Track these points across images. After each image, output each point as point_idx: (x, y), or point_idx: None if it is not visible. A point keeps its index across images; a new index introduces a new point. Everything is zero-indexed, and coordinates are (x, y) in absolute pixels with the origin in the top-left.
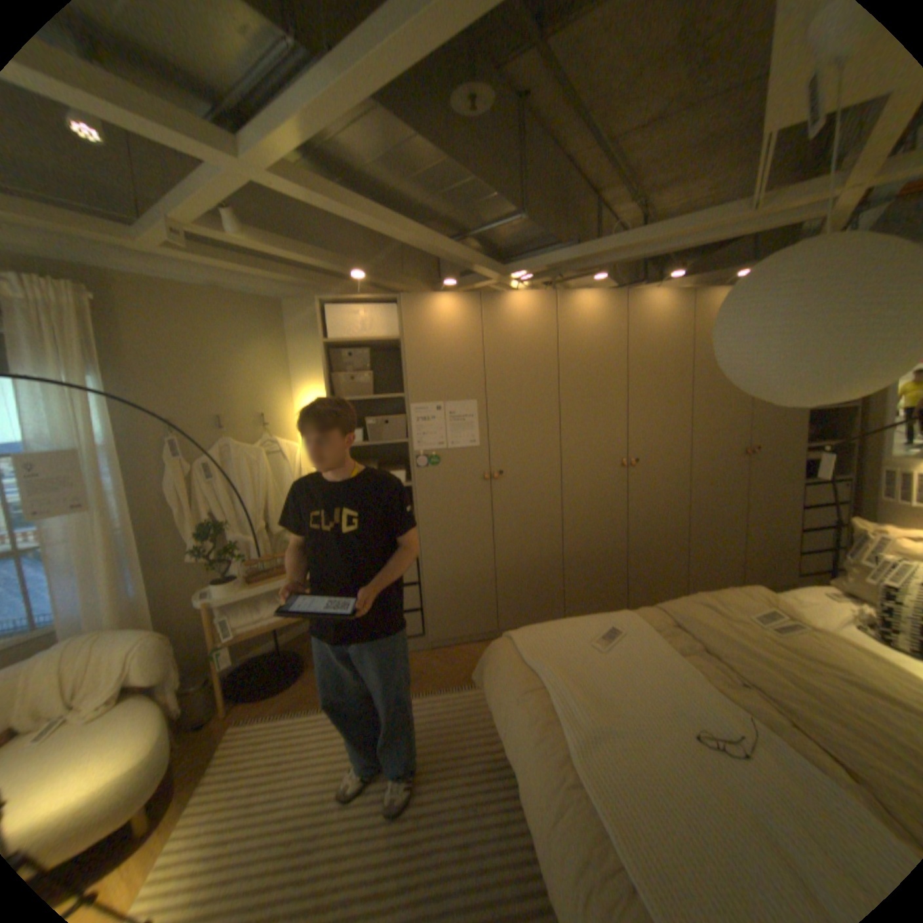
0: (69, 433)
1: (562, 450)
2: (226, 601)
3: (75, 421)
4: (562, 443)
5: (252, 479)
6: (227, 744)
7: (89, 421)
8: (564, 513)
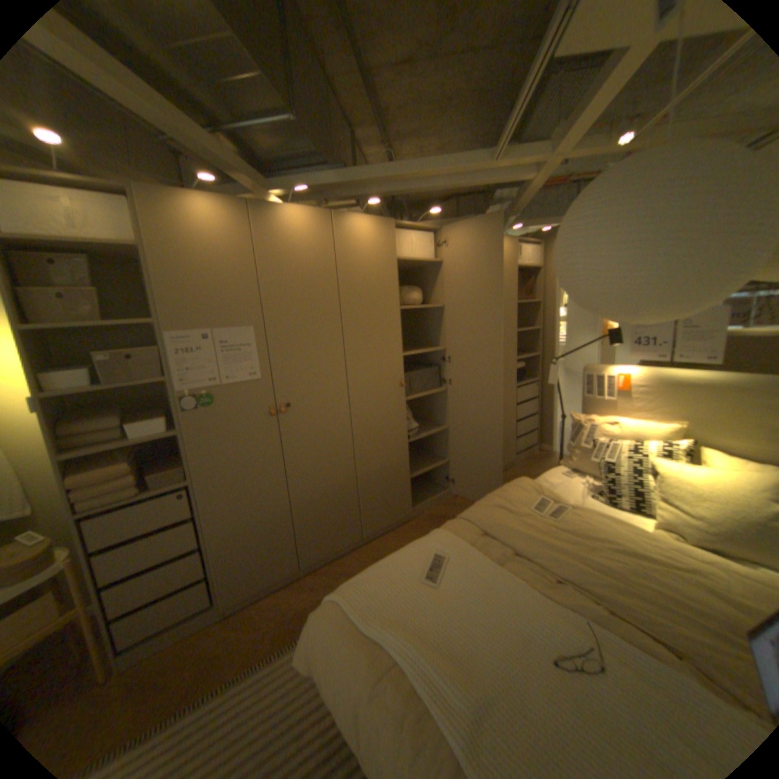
0: None
1: (348, 376)
2: None
3: None
4: (348, 368)
5: None
6: None
7: None
8: (354, 438)
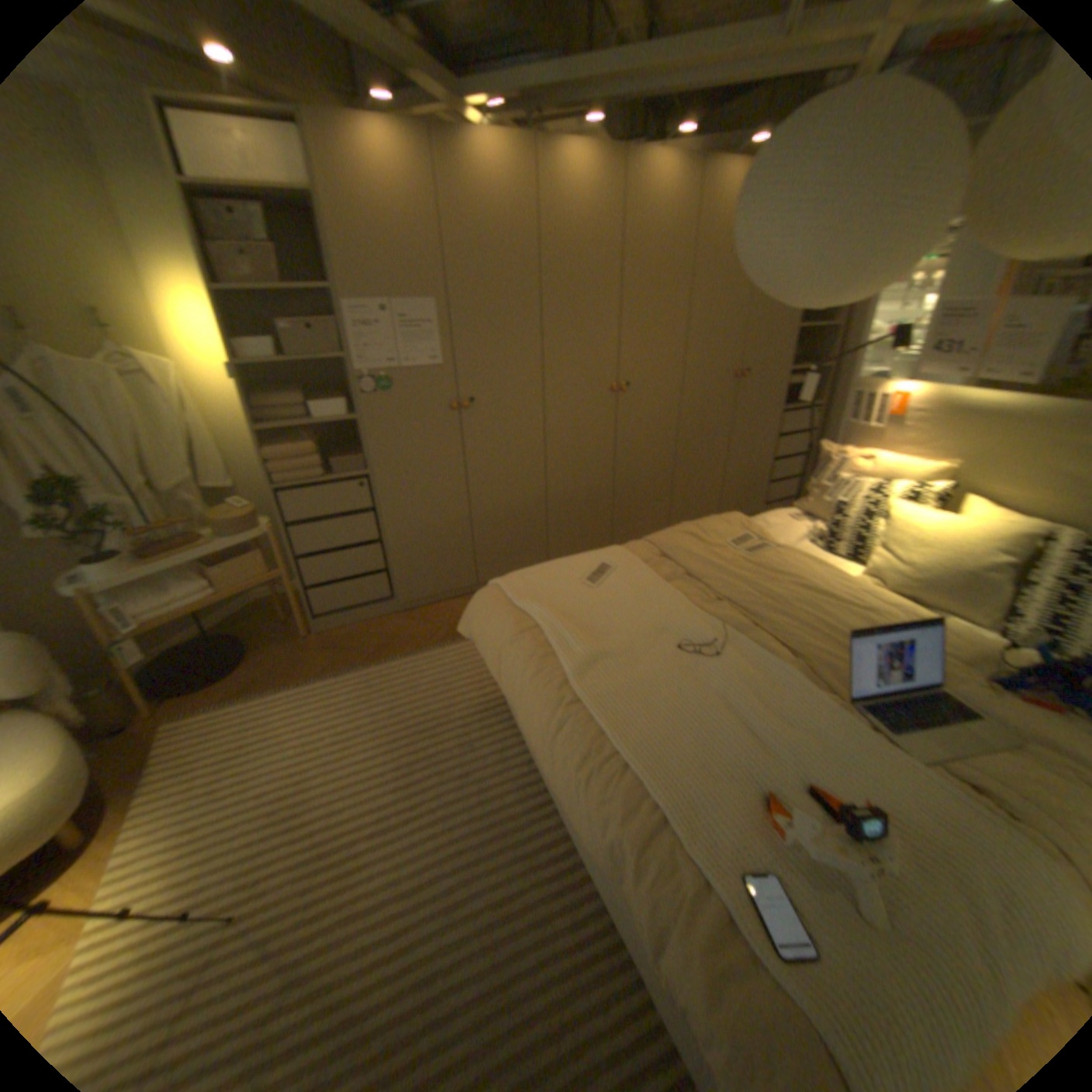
0: None
1: (544, 371)
2: (110, 584)
3: None
4: (543, 362)
5: (100, 414)
6: (162, 743)
7: None
8: (546, 449)
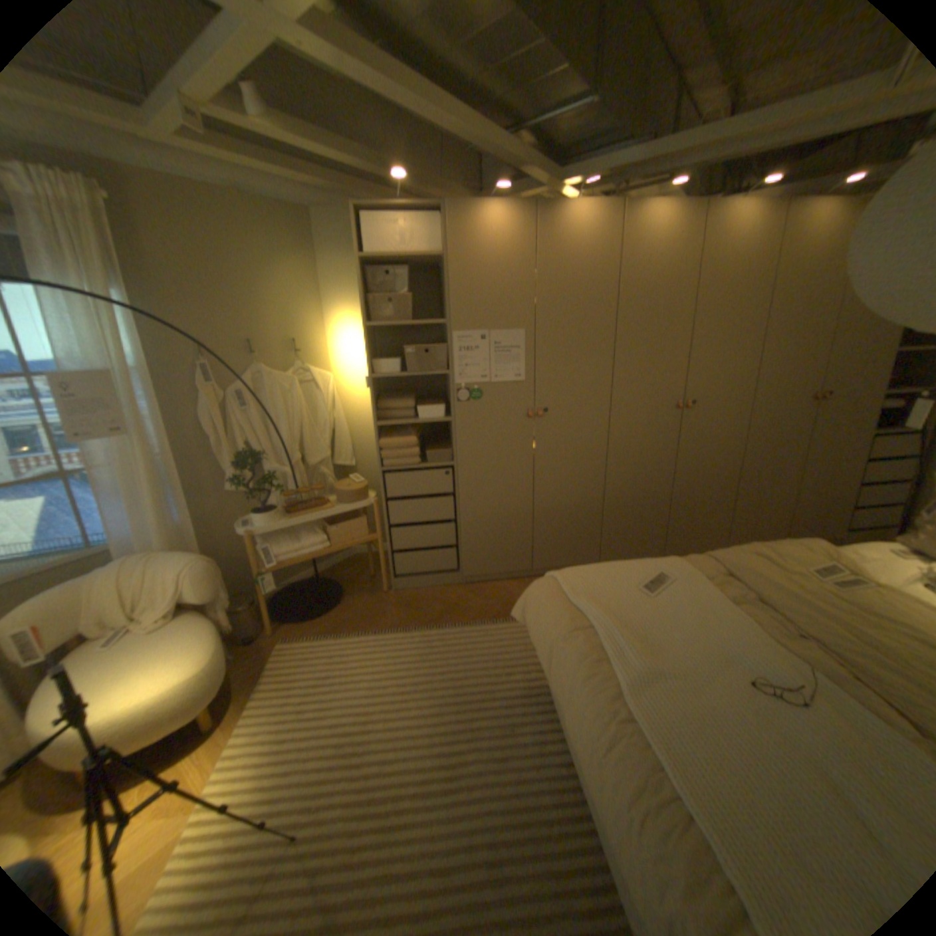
0: (98, 352)
1: (613, 388)
2: (267, 529)
3: (103, 339)
4: (614, 380)
5: (285, 409)
6: (276, 659)
7: (117, 339)
8: (608, 456)
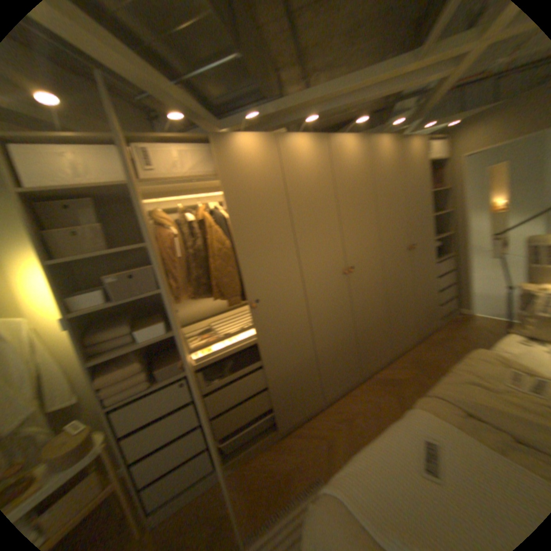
0: None
1: (303, 270)
2: None
3: None
4: (302, 264)
5: None
6: None
7: None
8: (312, 321)
